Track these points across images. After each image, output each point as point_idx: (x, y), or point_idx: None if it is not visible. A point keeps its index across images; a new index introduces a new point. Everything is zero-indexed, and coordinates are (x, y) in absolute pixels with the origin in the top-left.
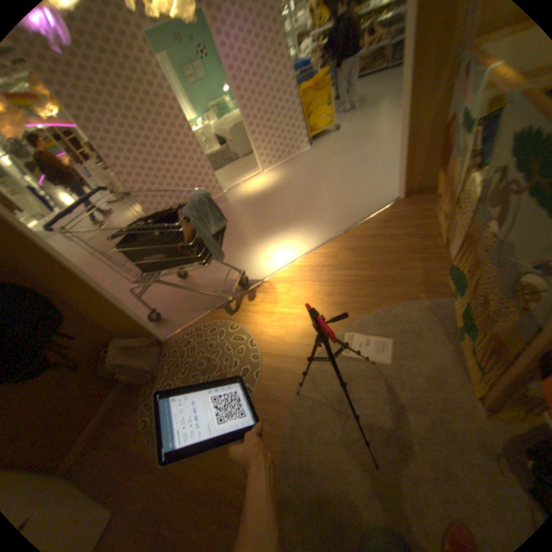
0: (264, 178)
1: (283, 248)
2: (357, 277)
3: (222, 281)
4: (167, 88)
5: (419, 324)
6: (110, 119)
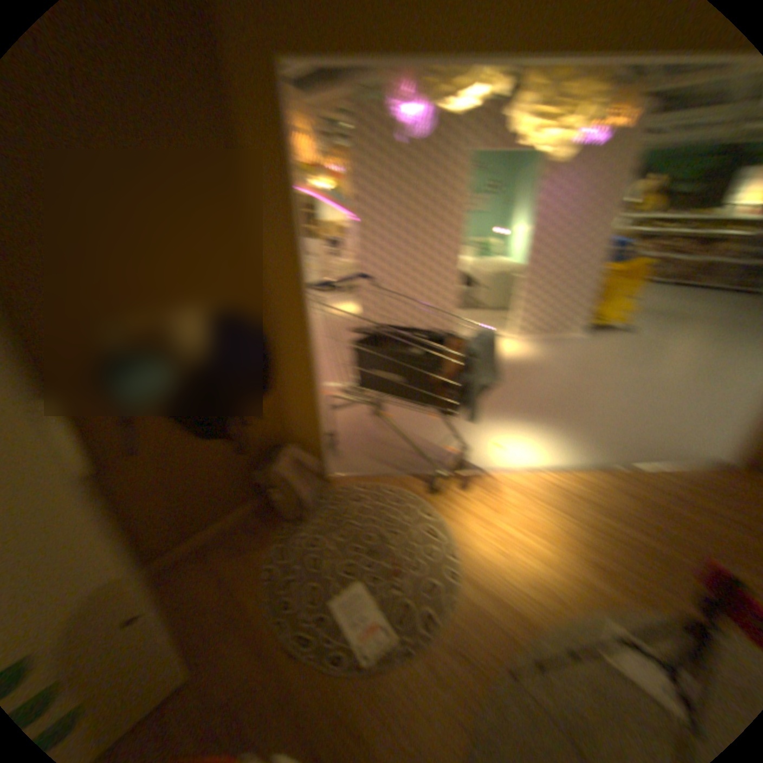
0: (510, 344)
1: (522, 442)
2: (641, 544)
3: (424, 442)
4: (460, 207)
5: None
6: (385, 212)
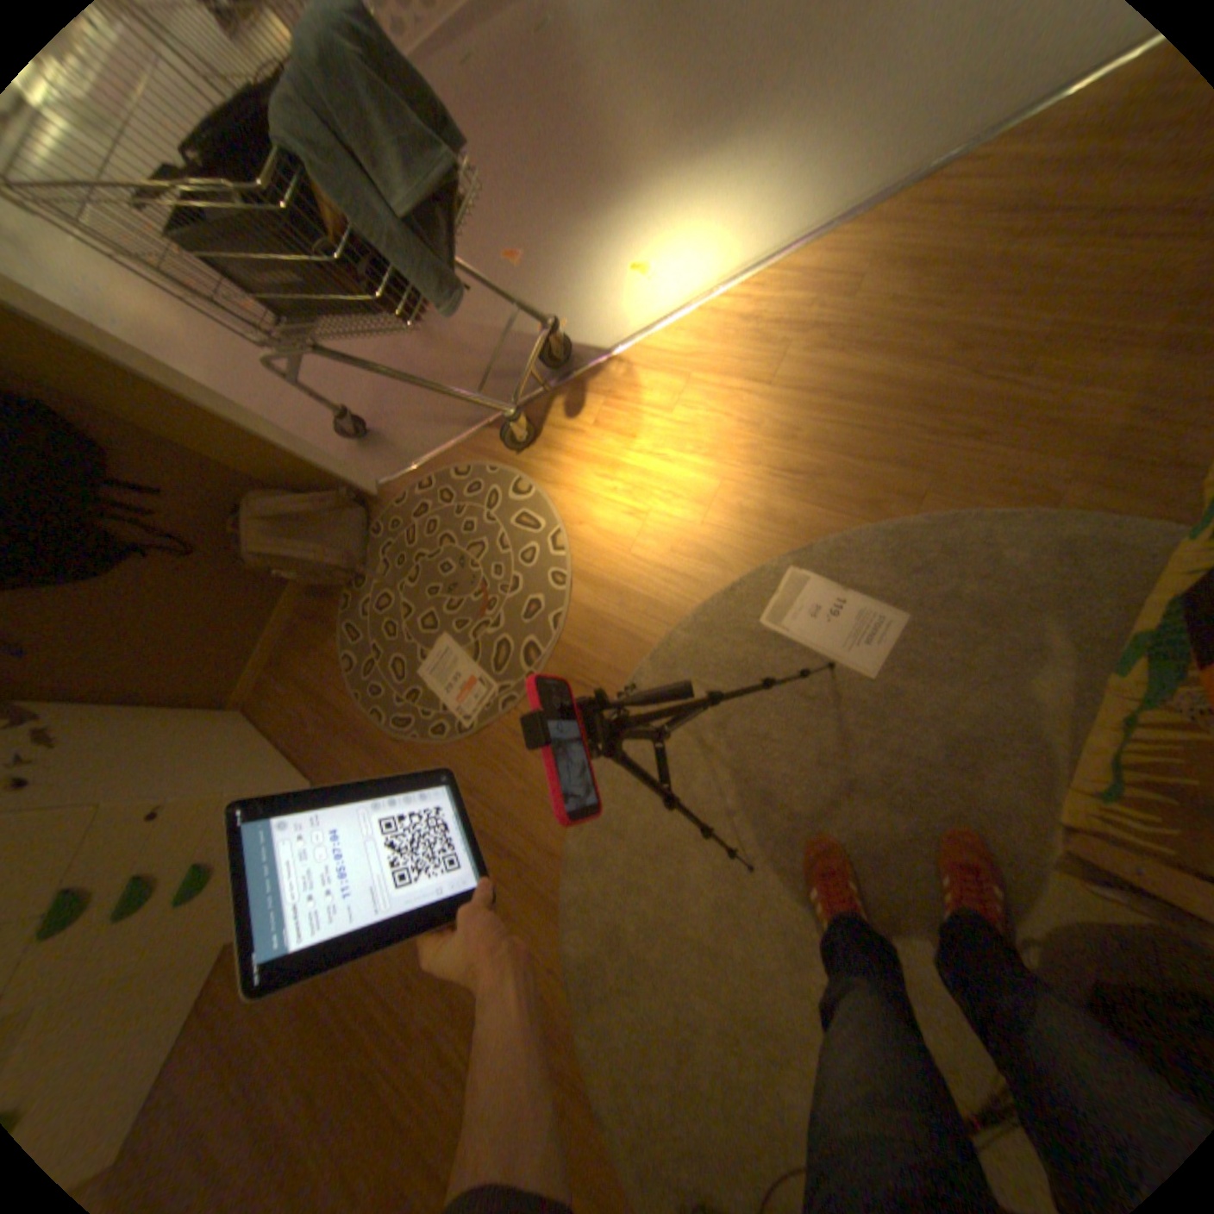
0: None
1: (693, 228)
2: (894, 385)
3: (507, 337)
4: None
5: (1017, 587)
6: None
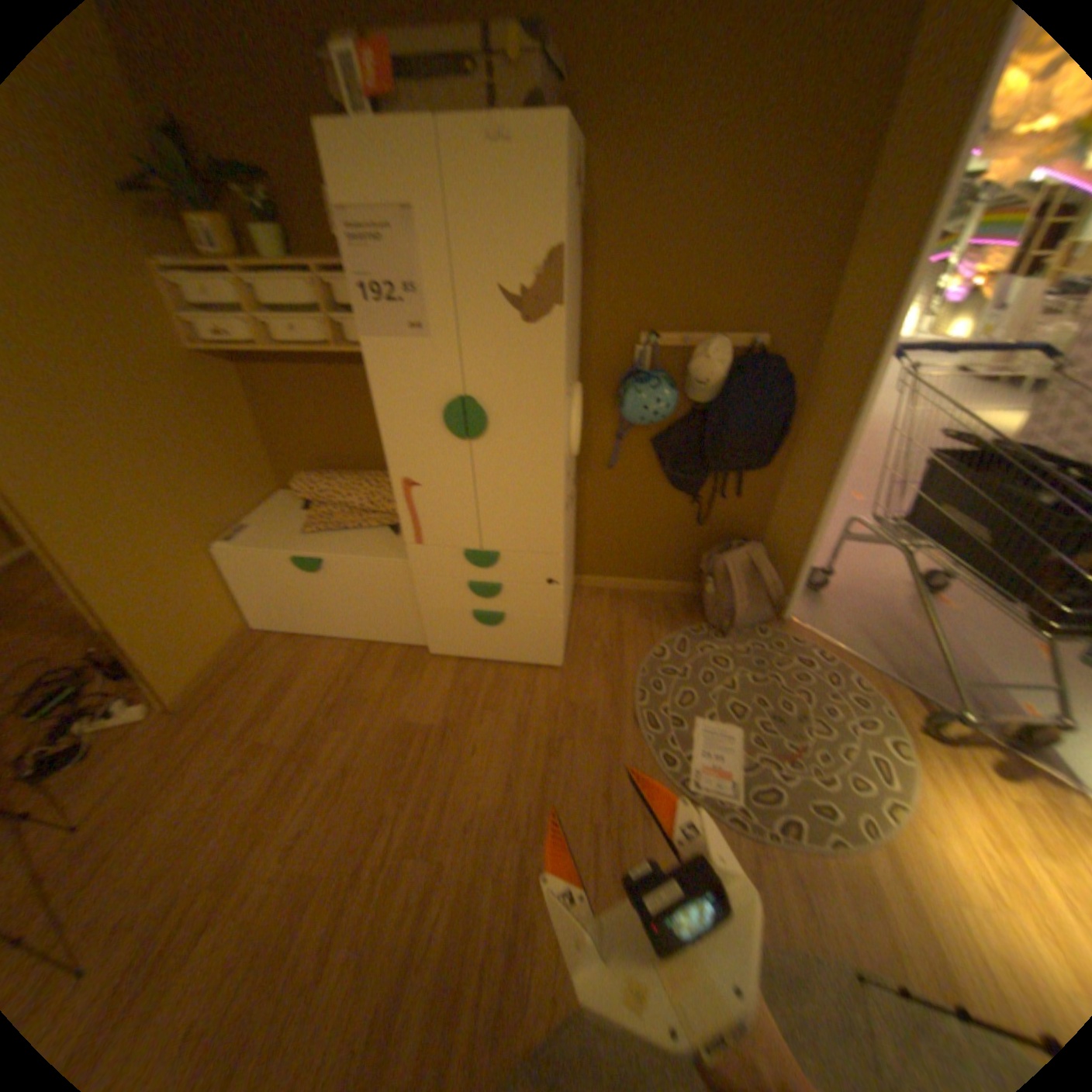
0: None
1: None
2: None
3: (991, 678)
4: None
5: None
6: None
